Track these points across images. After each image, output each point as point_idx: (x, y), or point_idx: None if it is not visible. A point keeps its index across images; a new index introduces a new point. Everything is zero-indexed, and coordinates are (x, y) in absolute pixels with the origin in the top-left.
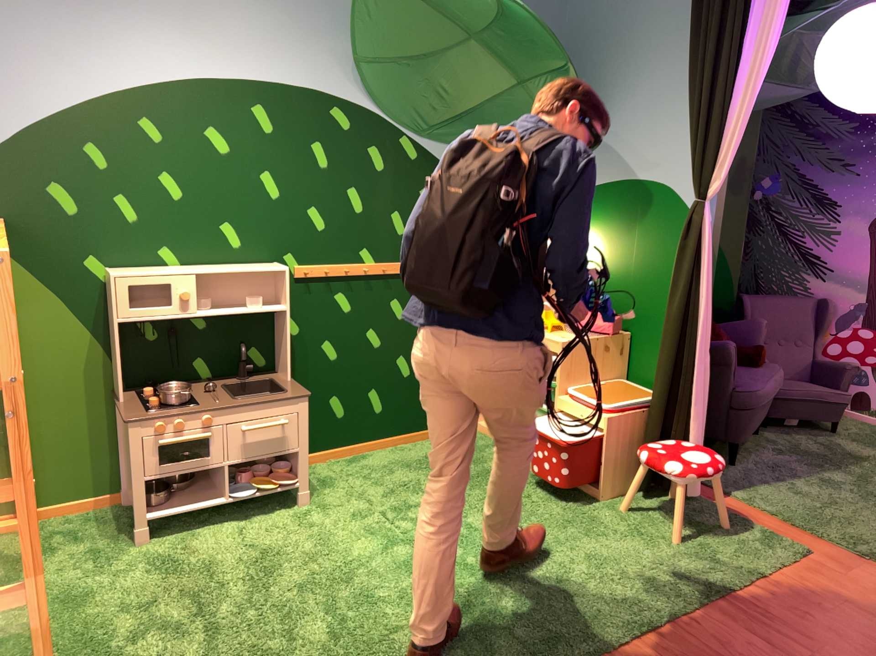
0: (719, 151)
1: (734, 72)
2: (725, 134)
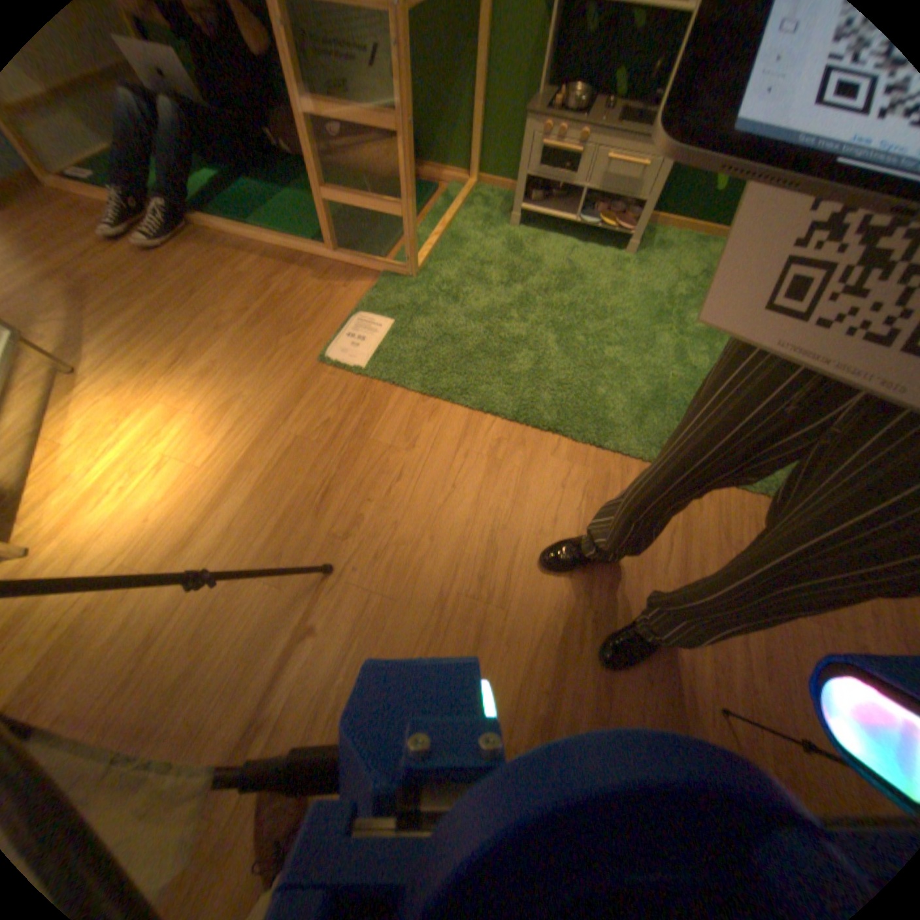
0: None
1: None
2: None
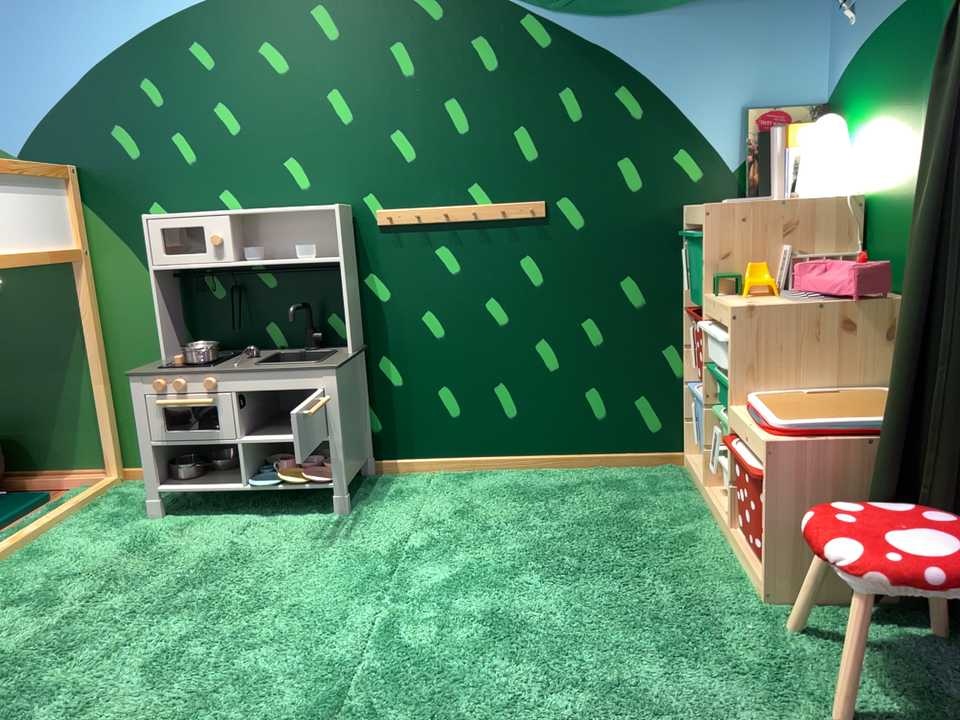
0: None
1: None
2: None
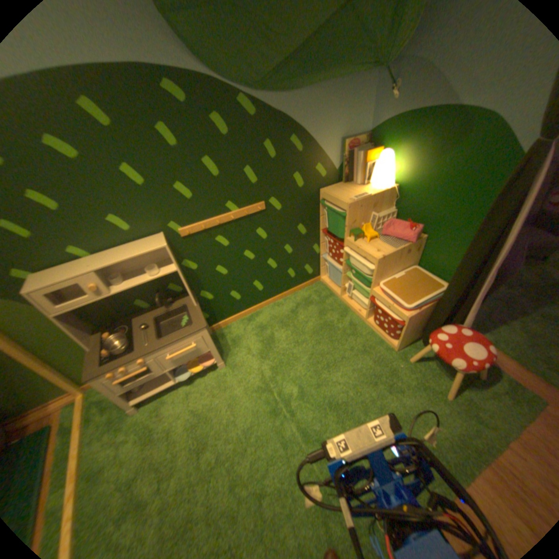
0: None
1: None
2: None
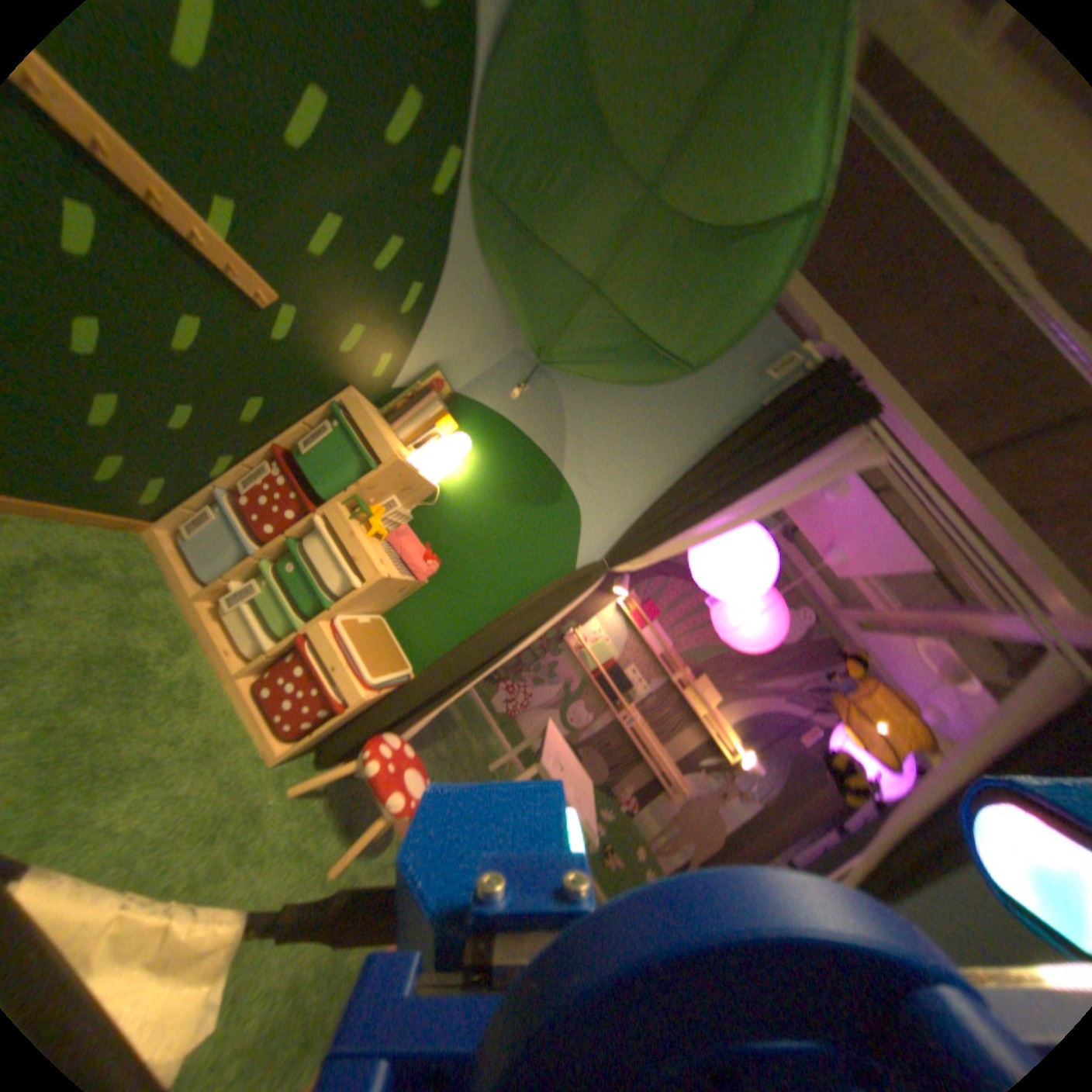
0: (656, 547)
1: (724, 510)
2: (678, 547)
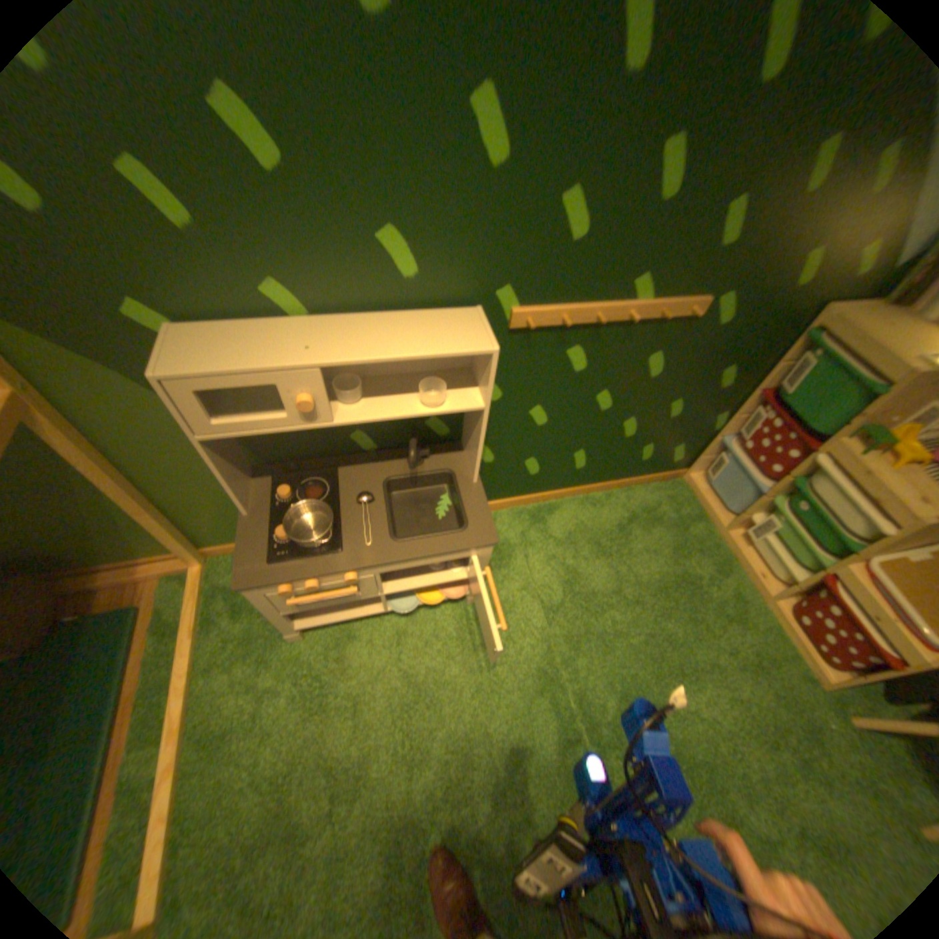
0: None
1: None
2: None
